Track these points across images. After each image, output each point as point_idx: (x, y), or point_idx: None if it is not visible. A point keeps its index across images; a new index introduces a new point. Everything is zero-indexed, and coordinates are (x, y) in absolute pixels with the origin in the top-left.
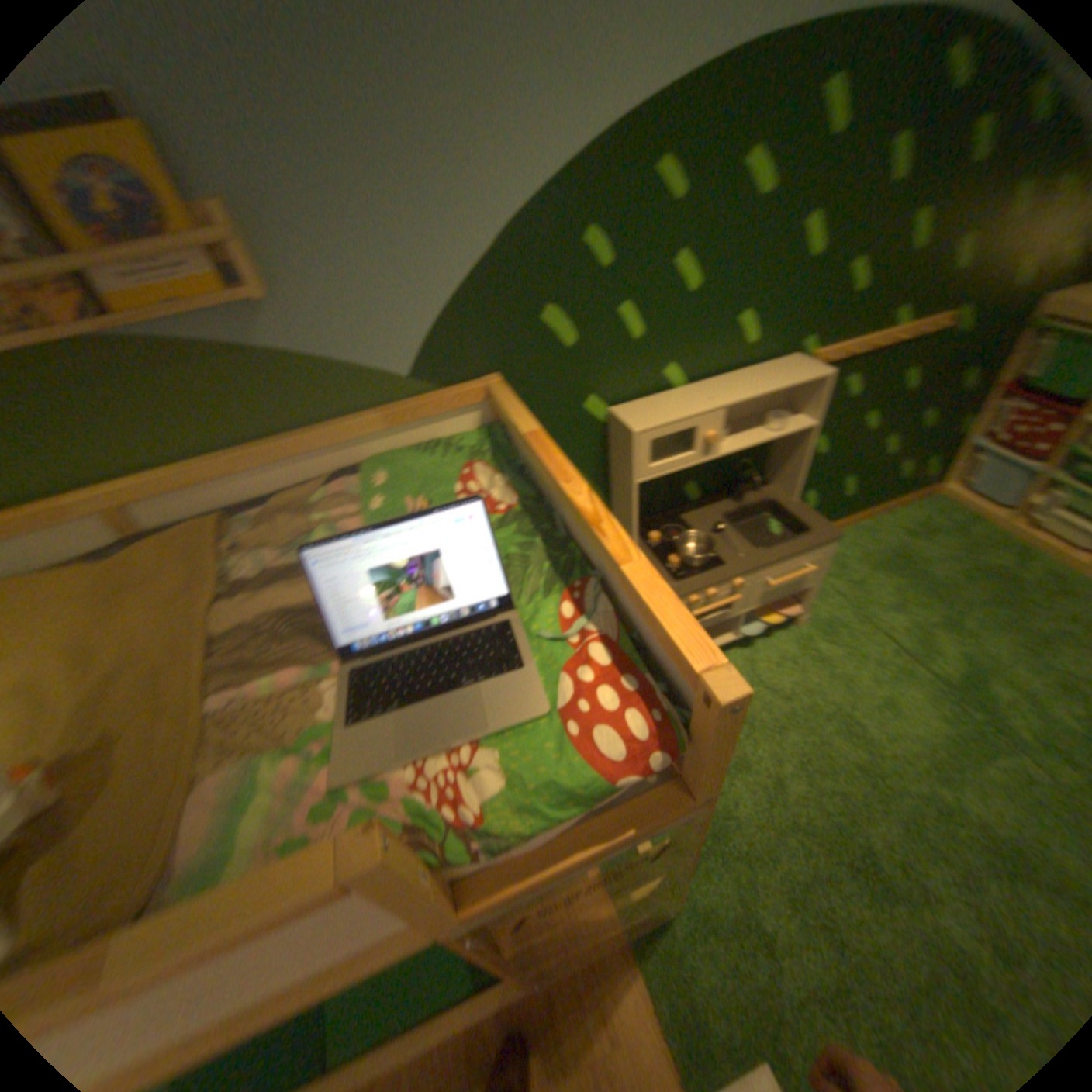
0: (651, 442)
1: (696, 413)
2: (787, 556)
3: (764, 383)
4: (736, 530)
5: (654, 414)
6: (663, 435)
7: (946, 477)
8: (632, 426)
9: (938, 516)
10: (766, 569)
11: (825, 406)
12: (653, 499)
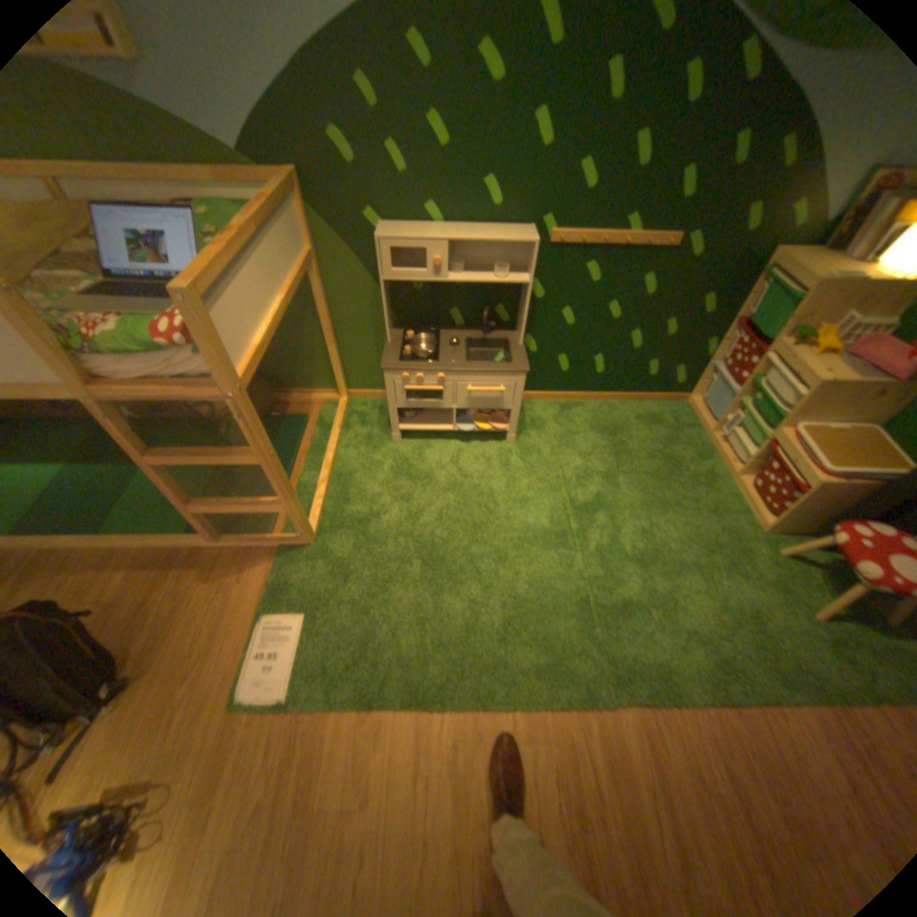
0: (389, 251)
1: (425, 240)
2: (479, 372)
3: (487, 236)
4: (467, 351)
5: (399, 233)
6: (398, 248)
7: (692, 389)
8: (377, 235)
9: (670, 415)
10: (463, 376)
11: (533, 269)
12: (423, 313)
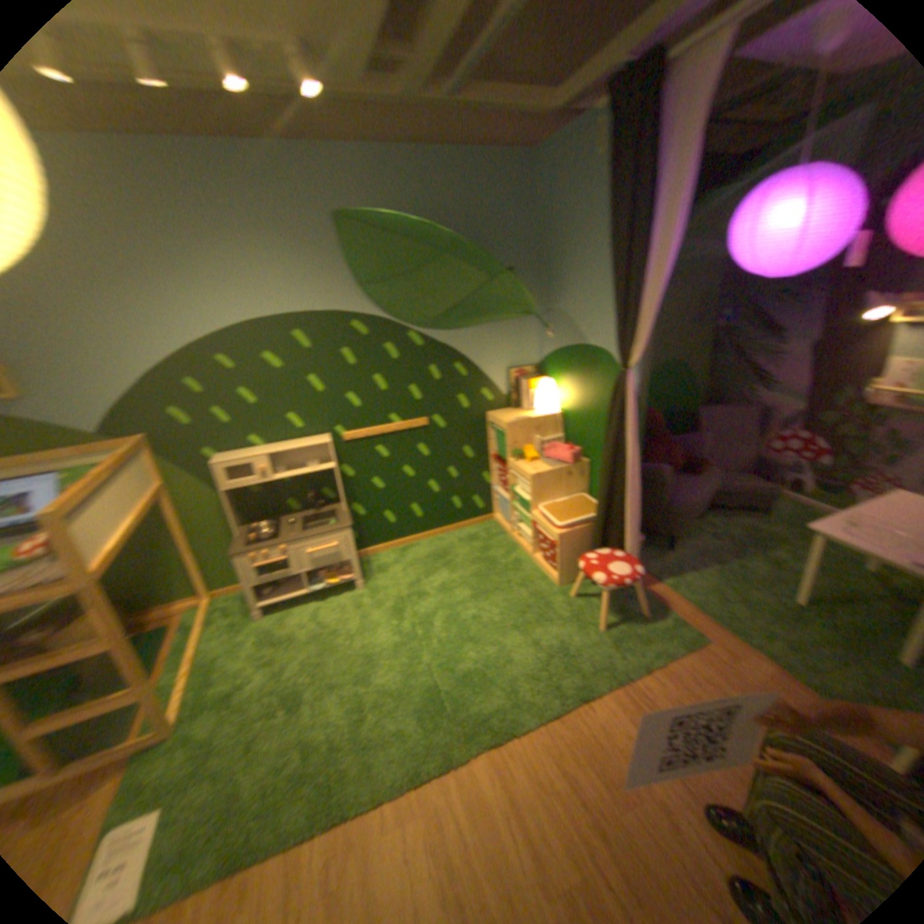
0: (221, 470)
1: (247, 458)
2: (311, 535)
3: (293, 446)
4: (303, 525)
5: (228, 458)
6: (228, 467)
7: (491, 509)
8: (210, 462)
9: (482, 532)
10: (300, 542)
11: (332, 458)
12: (263, 508)
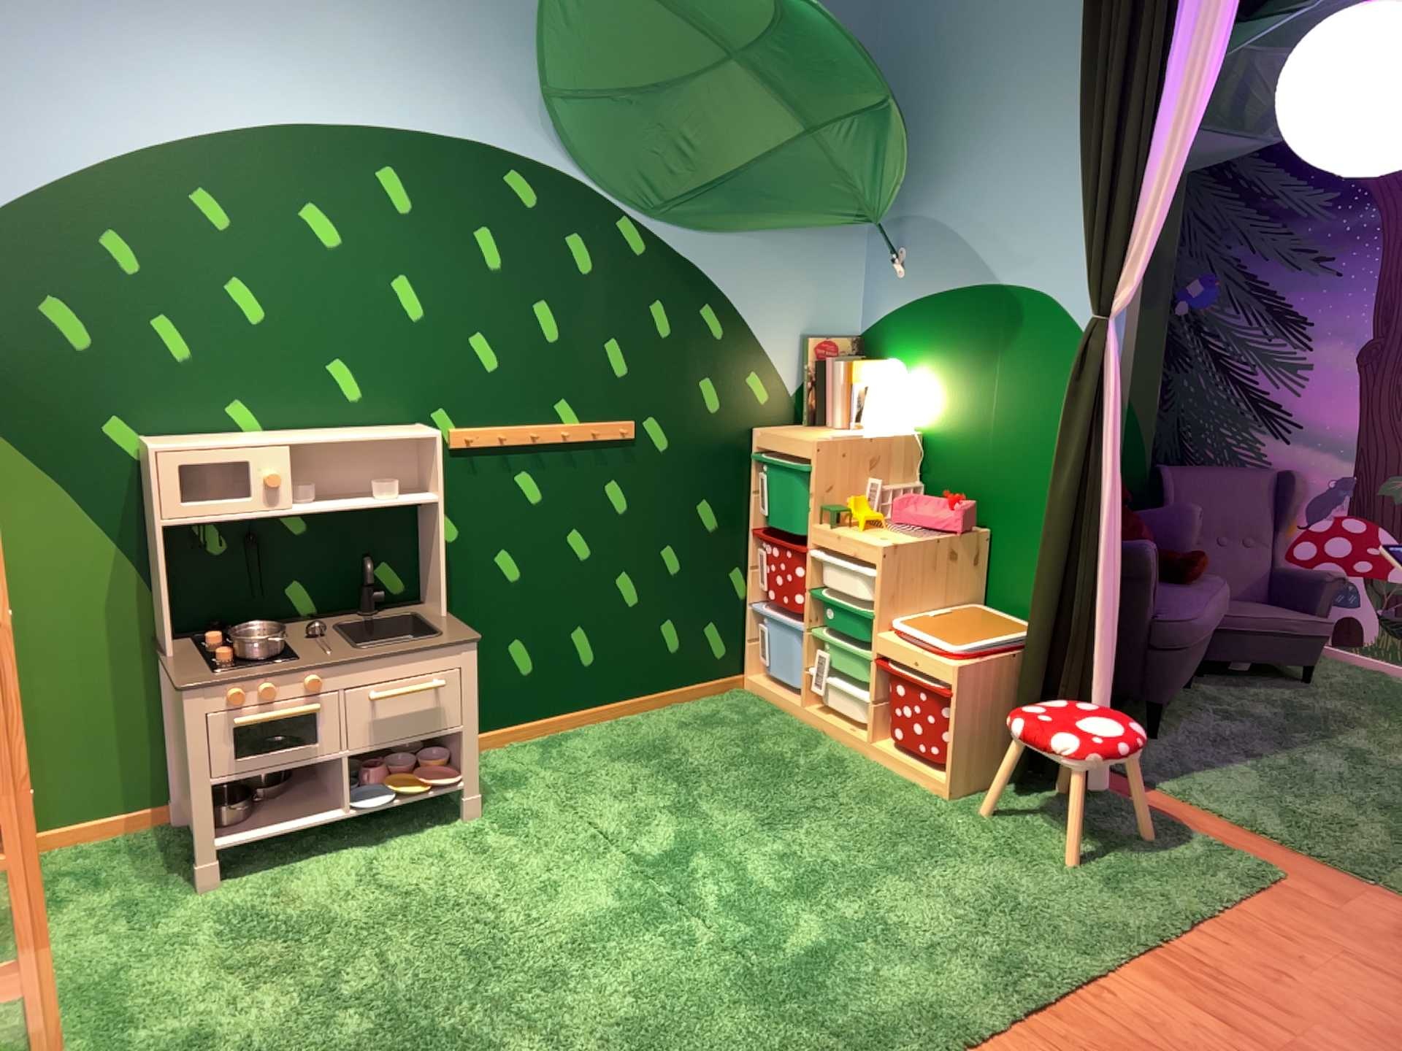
0: (178, 468)
1: (246, 445)
2: (389, 653)
3: (352, 434)
4: (345, 640)
5: (192, 441)
6: (196, 461)
7: (743, 661)
8: (152, 445)
9: (730, 710)
10: (358, 669)
11: (441, 474)
12: (229, 597)
